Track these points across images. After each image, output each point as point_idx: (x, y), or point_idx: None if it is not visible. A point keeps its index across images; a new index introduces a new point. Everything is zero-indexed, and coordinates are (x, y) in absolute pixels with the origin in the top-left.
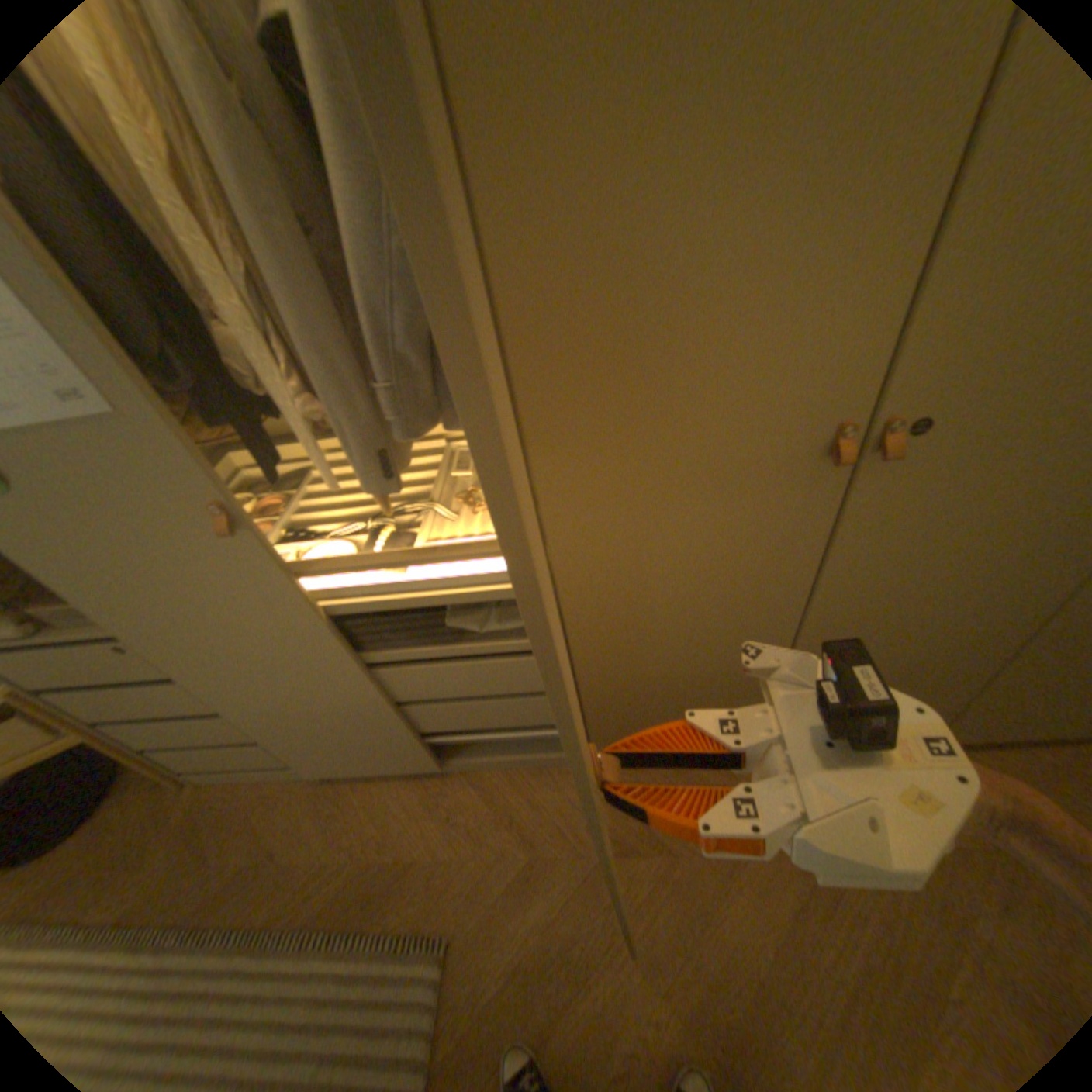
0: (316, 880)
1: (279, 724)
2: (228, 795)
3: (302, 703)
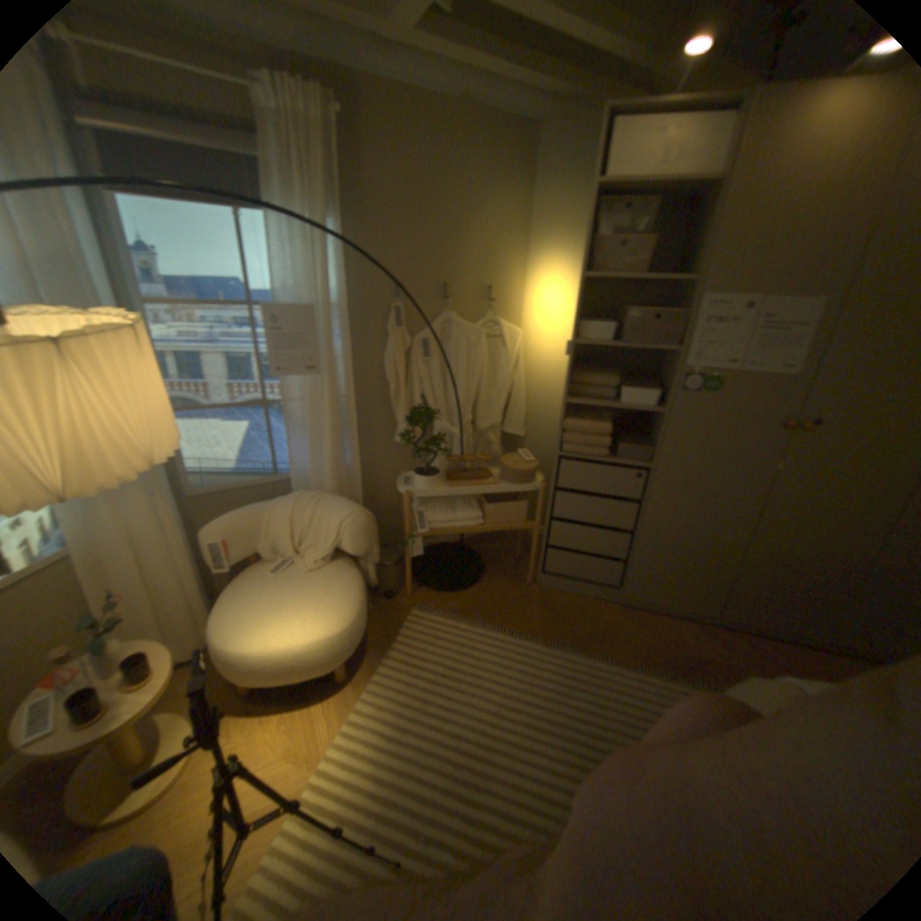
0: (649, 651)
1: (669, 545)
2: (565, 596)
3: (701, 534)
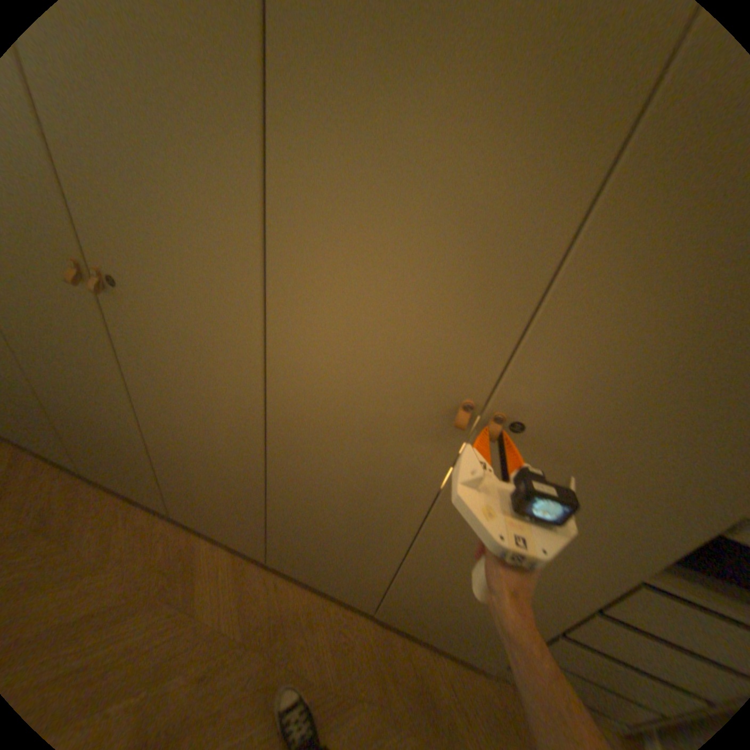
0: None
1: None
2: None
3: None
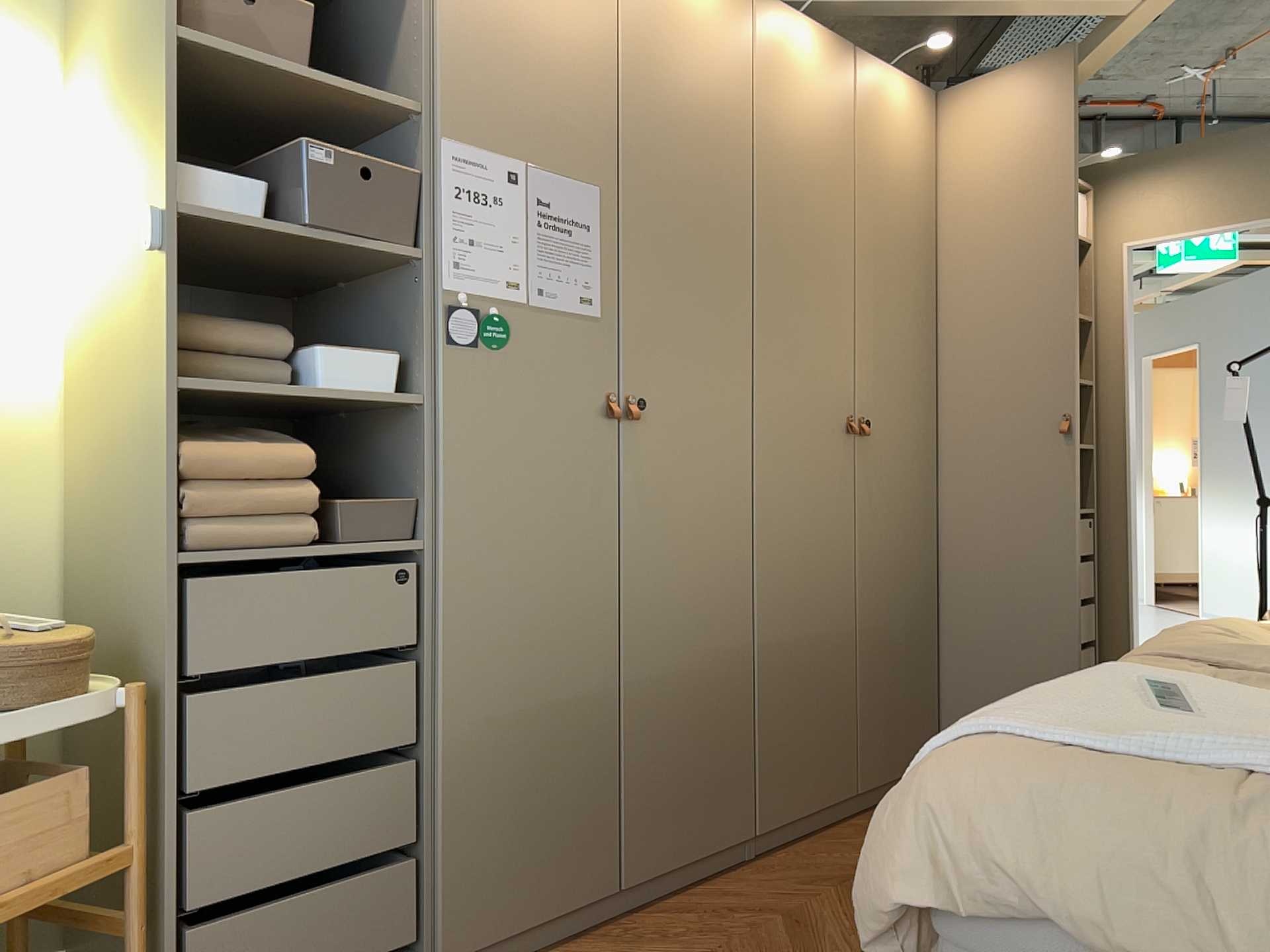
0: None
1: (495, 746)
2: None
3: (544, 687)
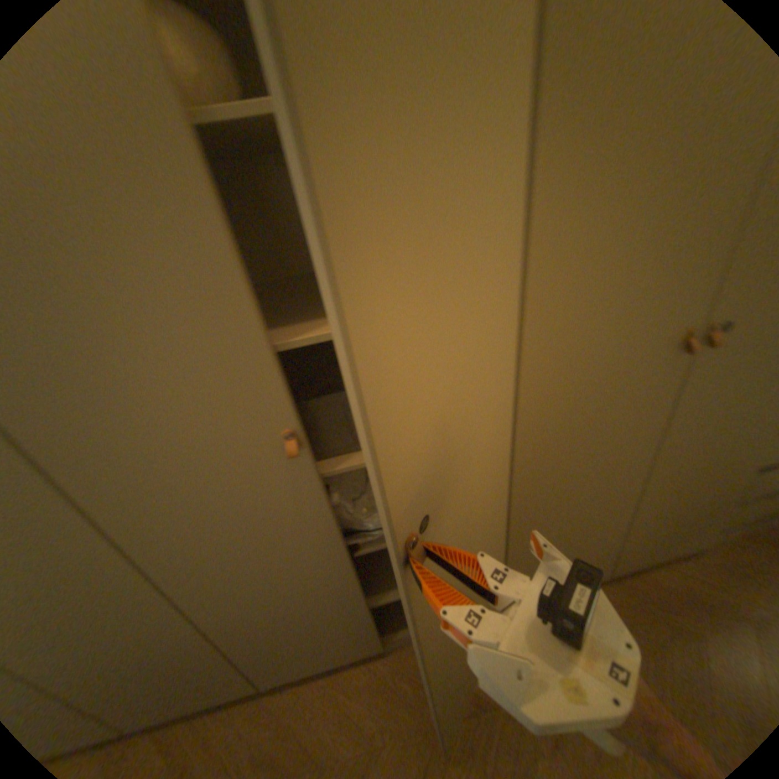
0: None
1: None
2: None
3: None
